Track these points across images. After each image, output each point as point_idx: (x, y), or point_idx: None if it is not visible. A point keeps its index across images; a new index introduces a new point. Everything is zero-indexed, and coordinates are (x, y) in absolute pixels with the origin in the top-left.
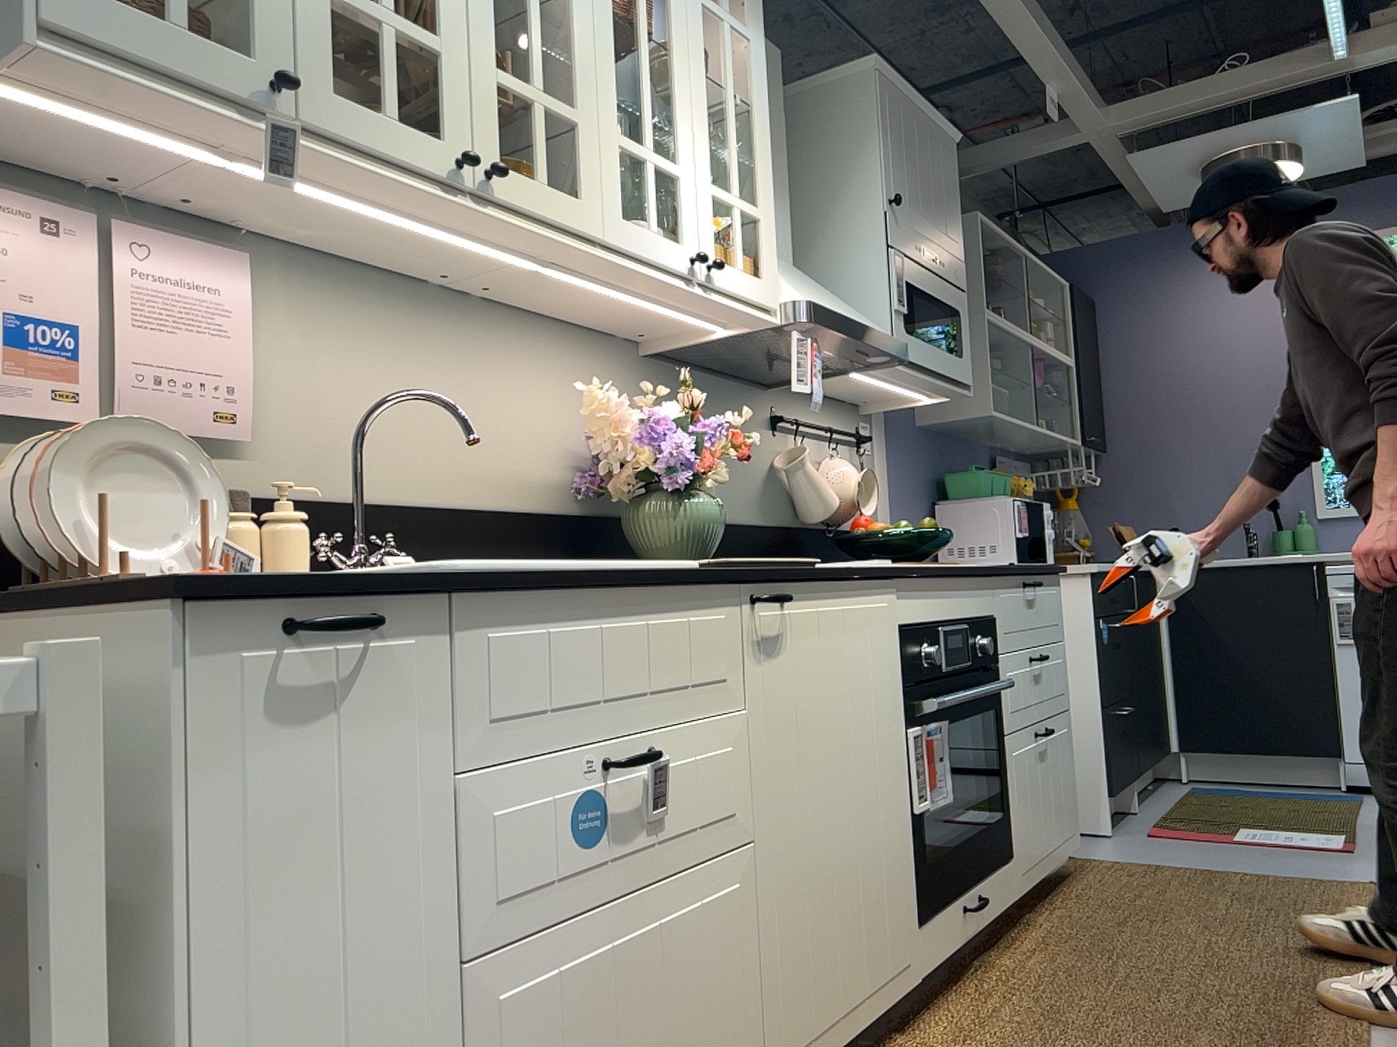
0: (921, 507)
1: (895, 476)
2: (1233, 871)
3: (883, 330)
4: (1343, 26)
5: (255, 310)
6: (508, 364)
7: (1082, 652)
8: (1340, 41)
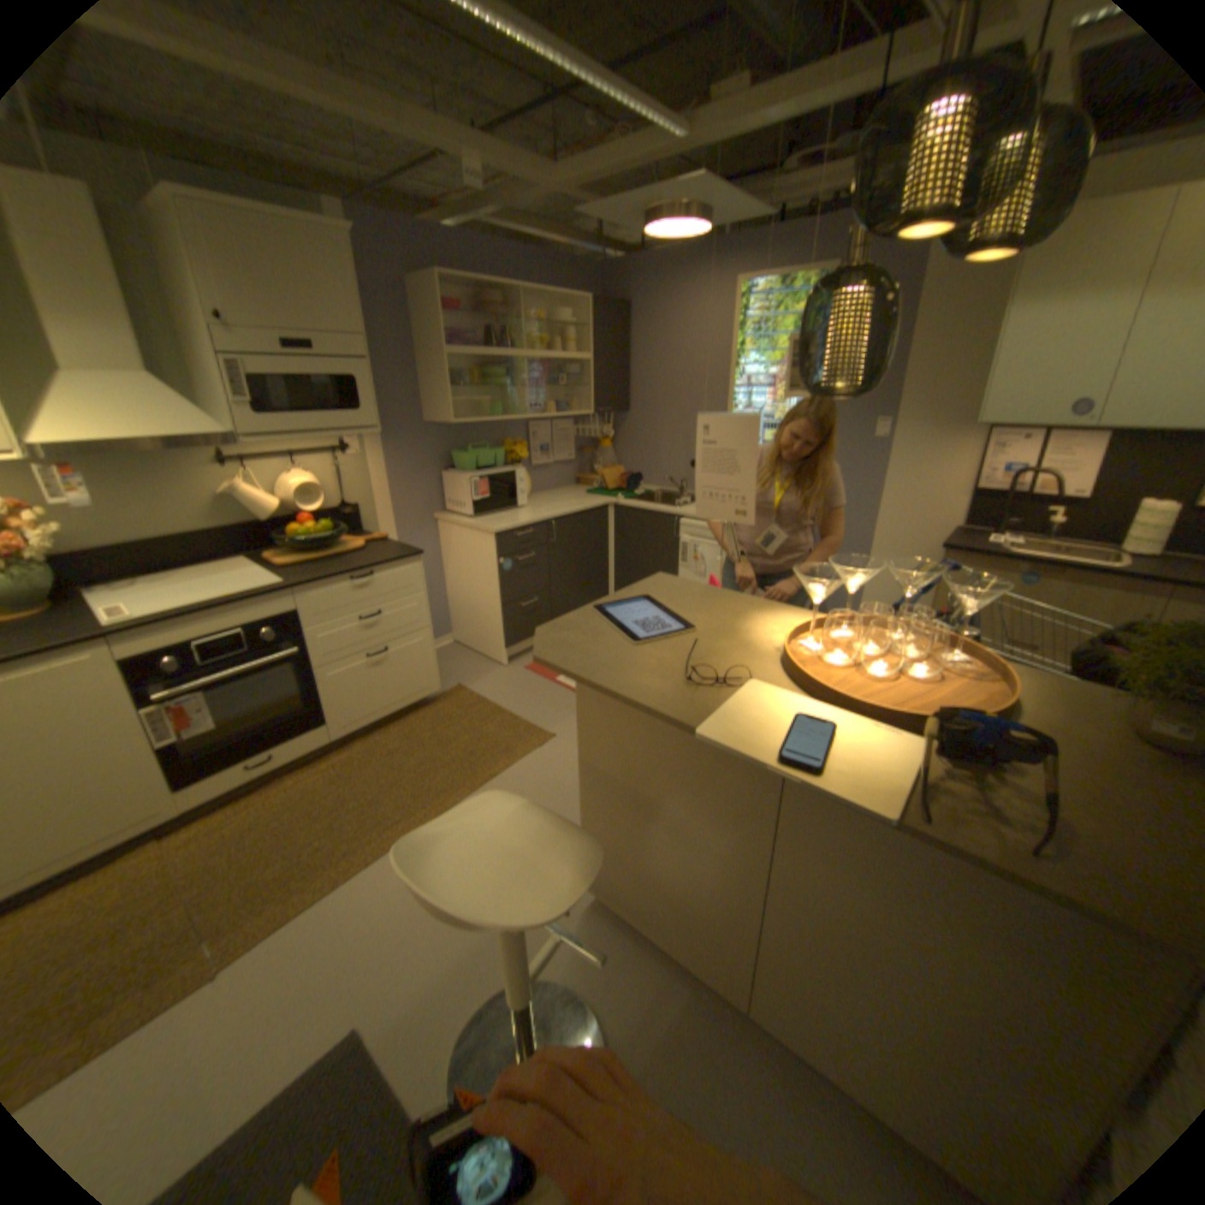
0: (426, 475)
1: (391, 462)
2: (507, 713)
3: (203, 425)
4: (655, 113)
5: None
6: None
7: (493, 575)
8: (672, 121)
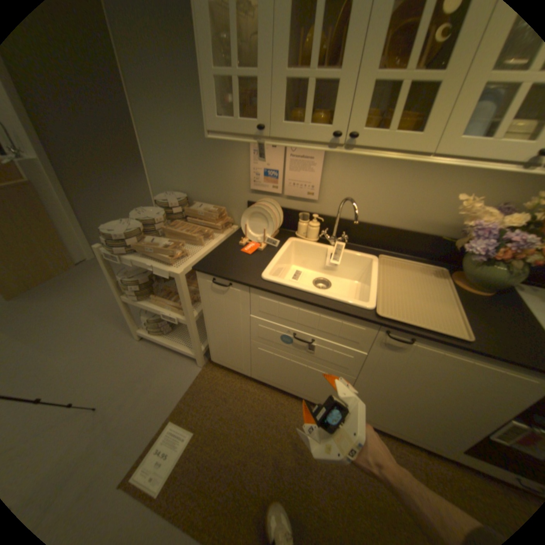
0: None
1: None
2: None
3: None
4: None
5: (328, 160)
6: (446, 174)
7: None
8: None
